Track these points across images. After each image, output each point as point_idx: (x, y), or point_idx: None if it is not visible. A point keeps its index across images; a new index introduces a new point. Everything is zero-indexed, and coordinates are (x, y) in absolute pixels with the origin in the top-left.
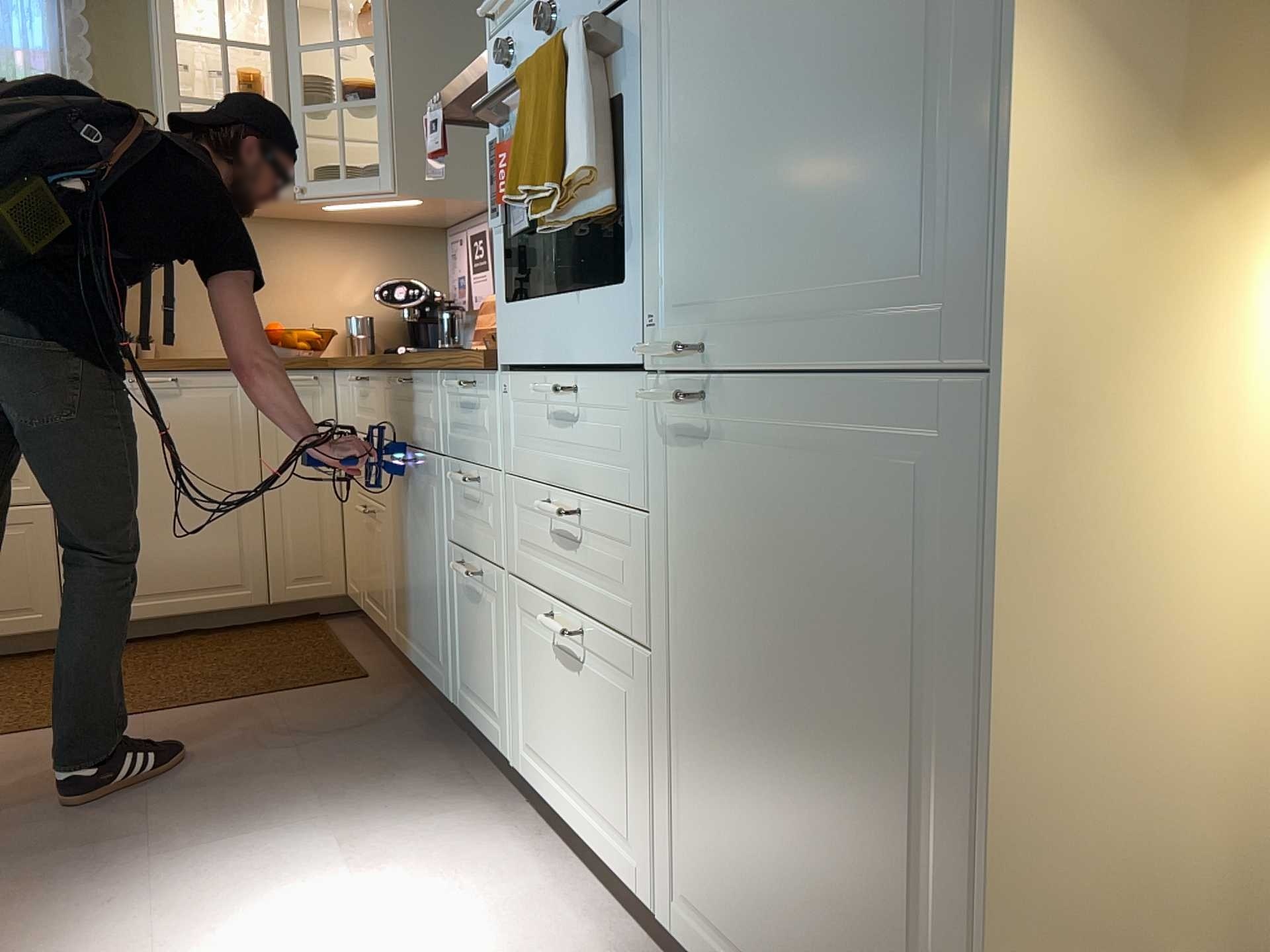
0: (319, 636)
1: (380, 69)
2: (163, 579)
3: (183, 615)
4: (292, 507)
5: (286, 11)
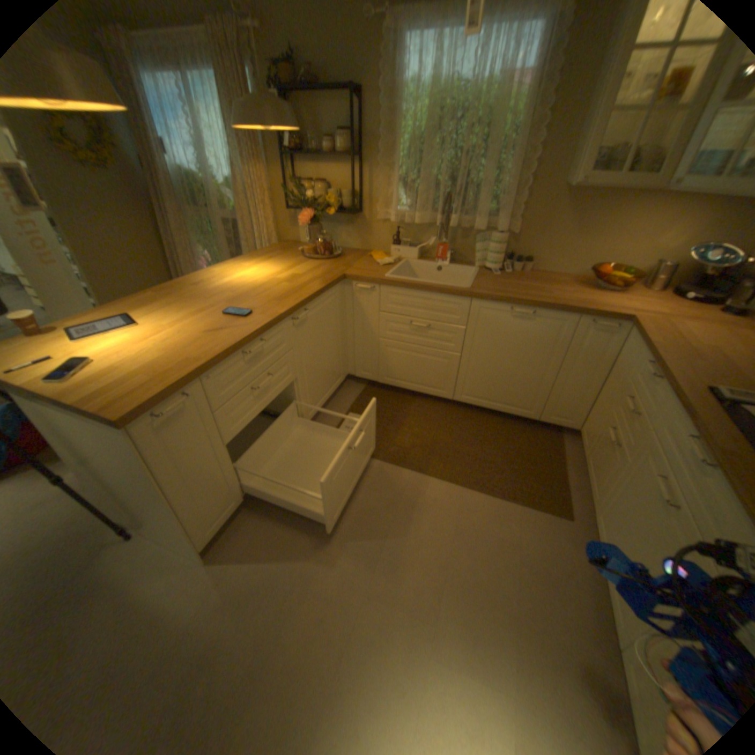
0: (557, 452)
1: None
2: (496, 396)
3: (499, 412)
4: (571, 387)
5: None
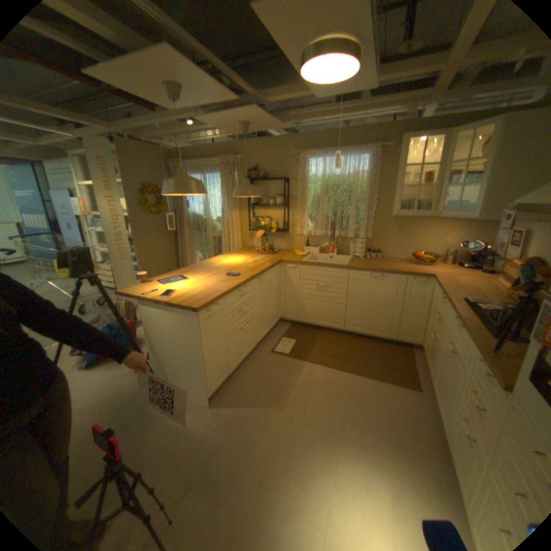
0: (410, 358)
1: (487, 167)
2: (369, 326)
3: (372, 336)
4: (411, 317)
5: (450, 148)
